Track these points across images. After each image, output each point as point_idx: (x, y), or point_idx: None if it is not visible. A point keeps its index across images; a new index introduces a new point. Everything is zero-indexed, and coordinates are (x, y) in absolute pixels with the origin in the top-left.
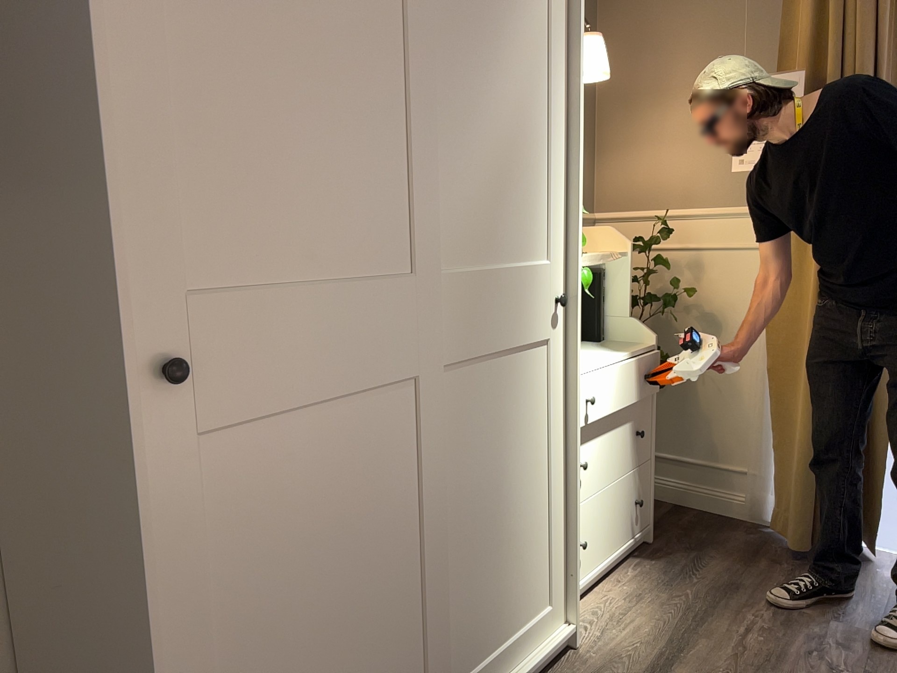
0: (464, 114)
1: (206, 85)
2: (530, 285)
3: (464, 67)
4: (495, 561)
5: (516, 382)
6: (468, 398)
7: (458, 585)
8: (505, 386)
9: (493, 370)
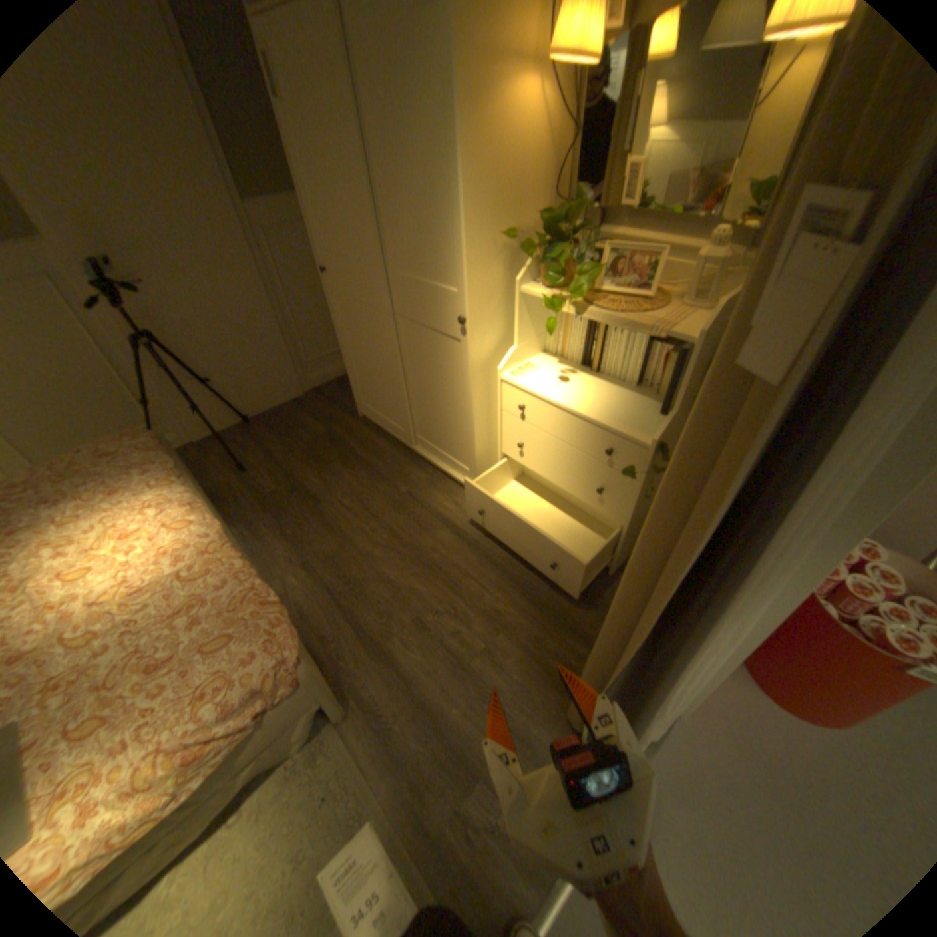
0: (389, 170)
1: (302, 176)
2: (444, 299)
3: (383, 135)
4: (437, 424)
5: (442, 352)
6: (413, 339)
7: (419, 413)
8: (434, 349)
9: (426, 335)
